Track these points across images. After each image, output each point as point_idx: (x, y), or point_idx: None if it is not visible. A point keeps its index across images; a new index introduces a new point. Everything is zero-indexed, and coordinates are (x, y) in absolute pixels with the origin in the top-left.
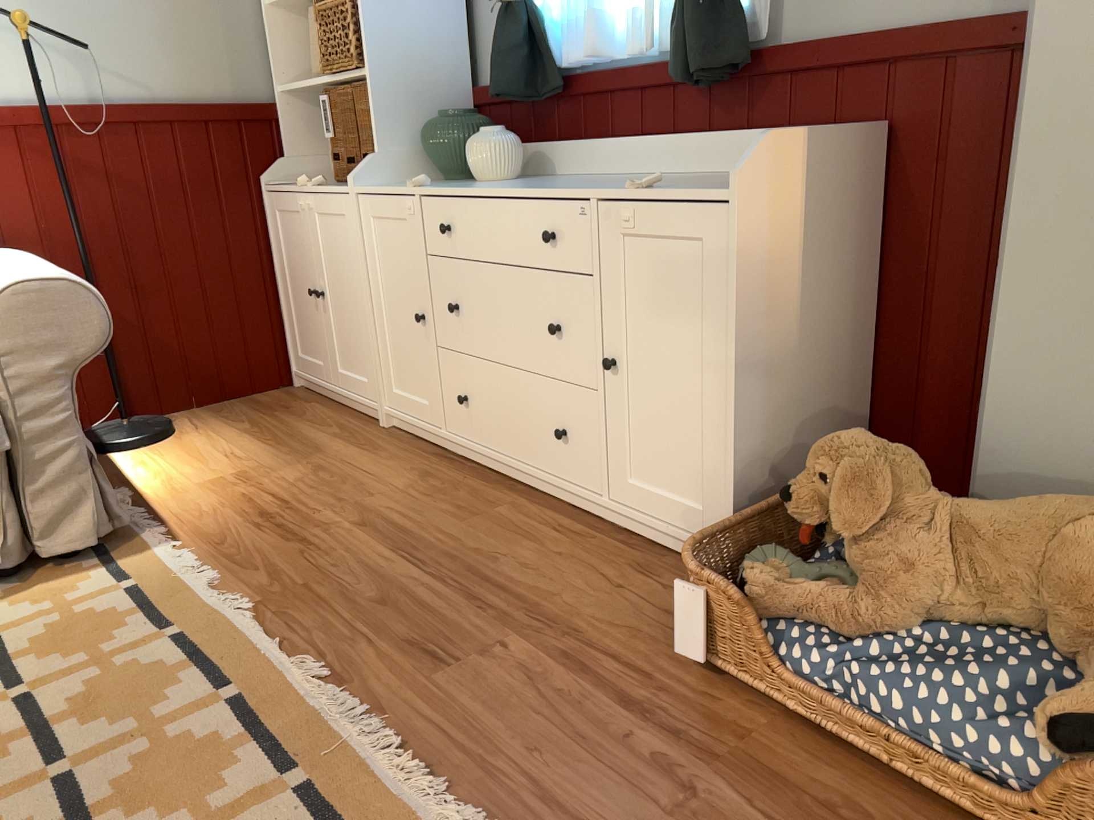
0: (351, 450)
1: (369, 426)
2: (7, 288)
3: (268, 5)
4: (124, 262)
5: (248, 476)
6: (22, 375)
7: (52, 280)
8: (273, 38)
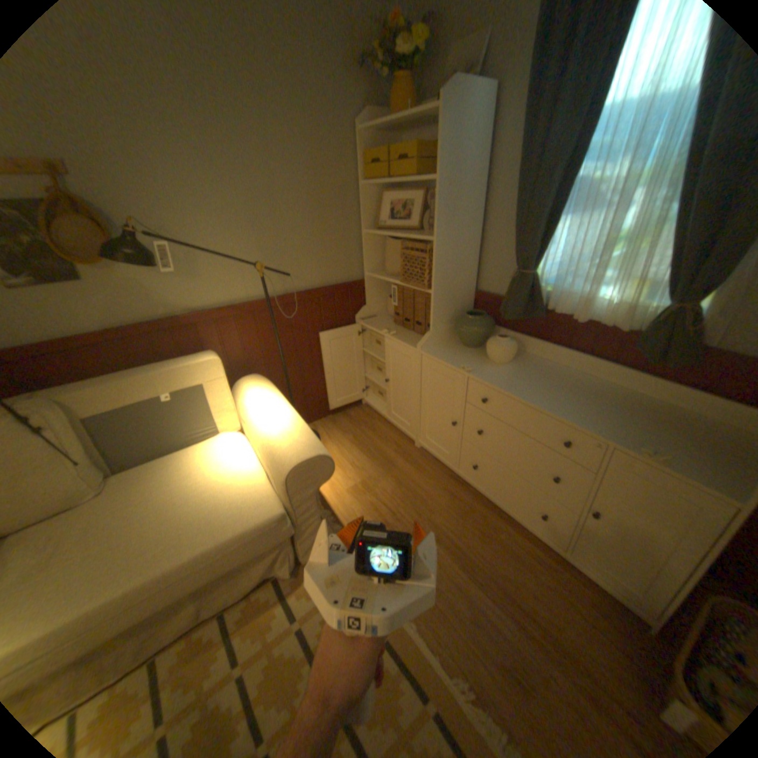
0: (408, 466)
1: (410, 444)
2: (292, 464)
3: (365, 229)
4: (296, 362)
5: (367, 485)
6: (298, 500)
7: (312, 455)
8: (366, 246)
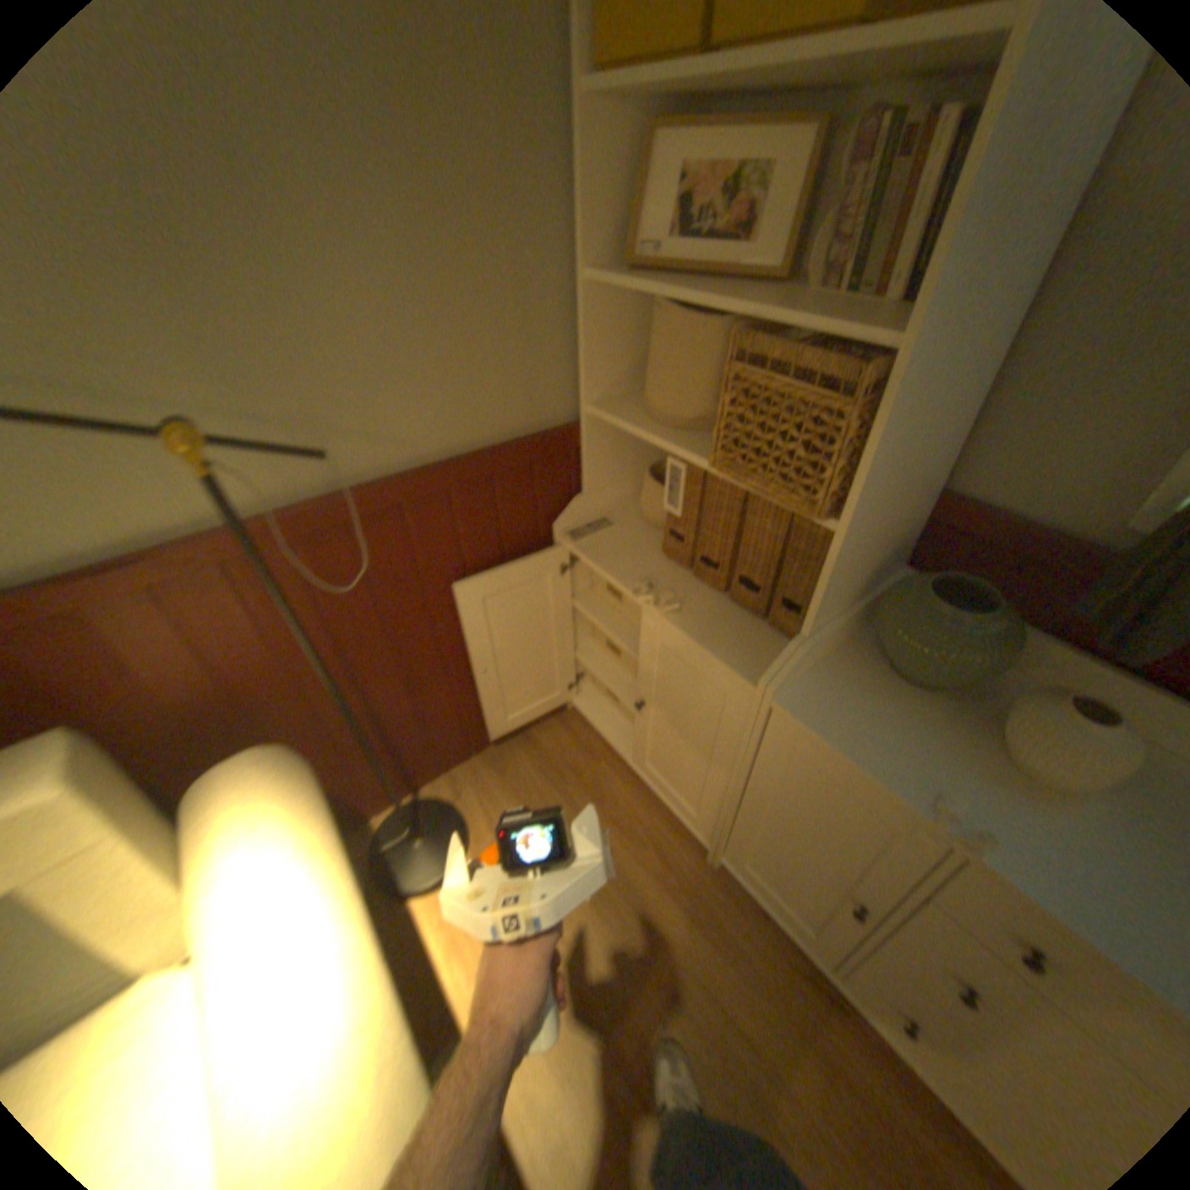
0: (701, 942)
1: (694, 855)
2: None
3: (589, 267)
4: (391, 665)
5: (598, 1022)
6: None
7: None
8: (591, 322)
